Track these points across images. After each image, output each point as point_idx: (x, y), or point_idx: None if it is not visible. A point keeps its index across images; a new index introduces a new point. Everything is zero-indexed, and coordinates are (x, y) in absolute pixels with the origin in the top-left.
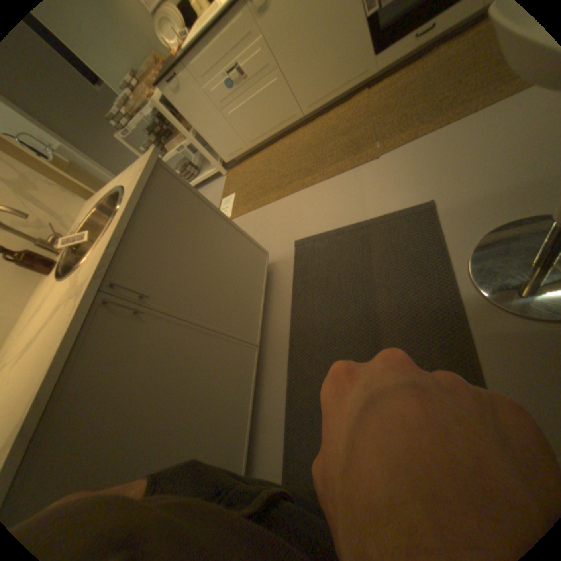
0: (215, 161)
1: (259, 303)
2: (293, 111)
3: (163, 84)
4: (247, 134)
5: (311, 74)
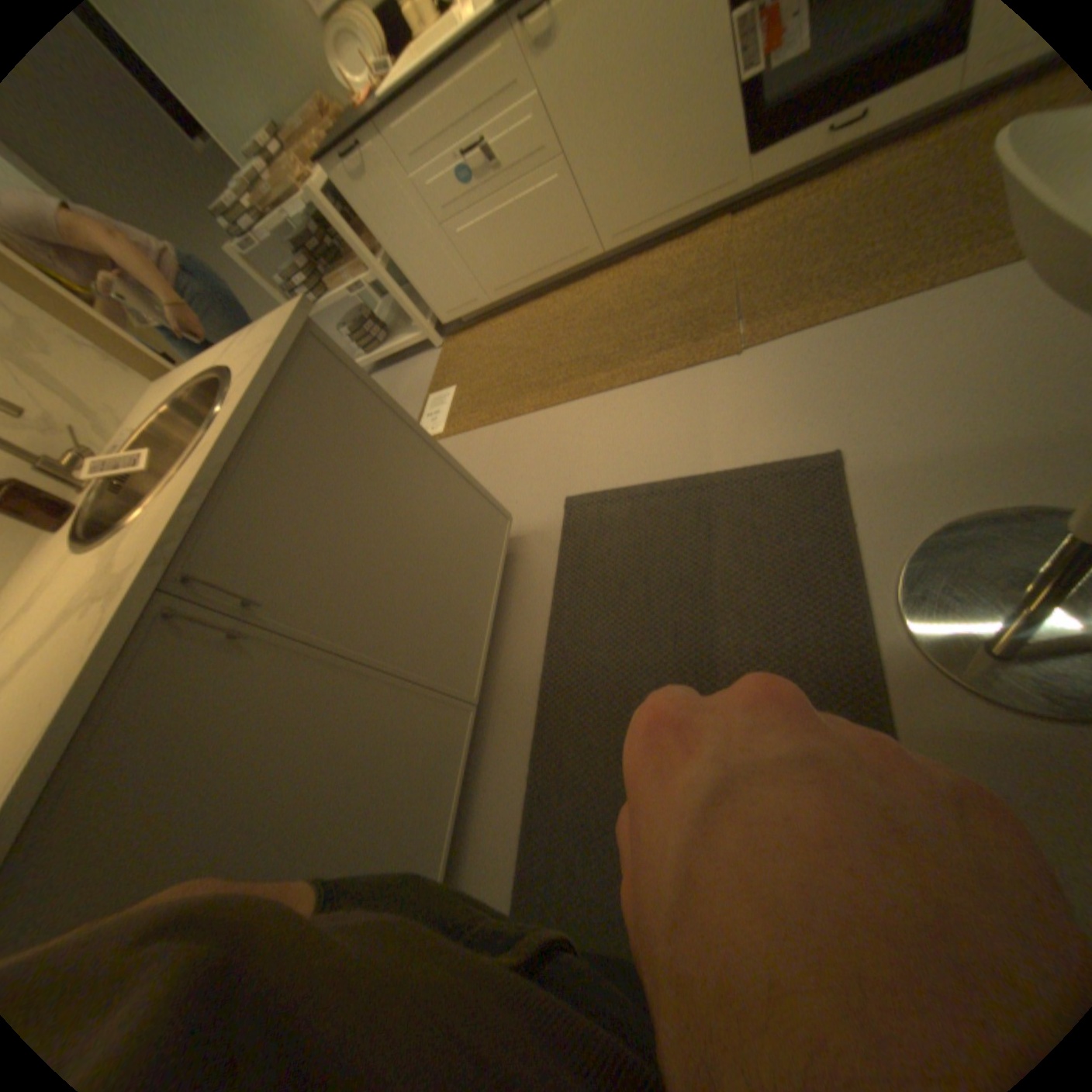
0: (422, 319)
1: (486, 617)
2: (583, 242)
3: (331, 160)
4: (489, 274)
5: (625, 176)
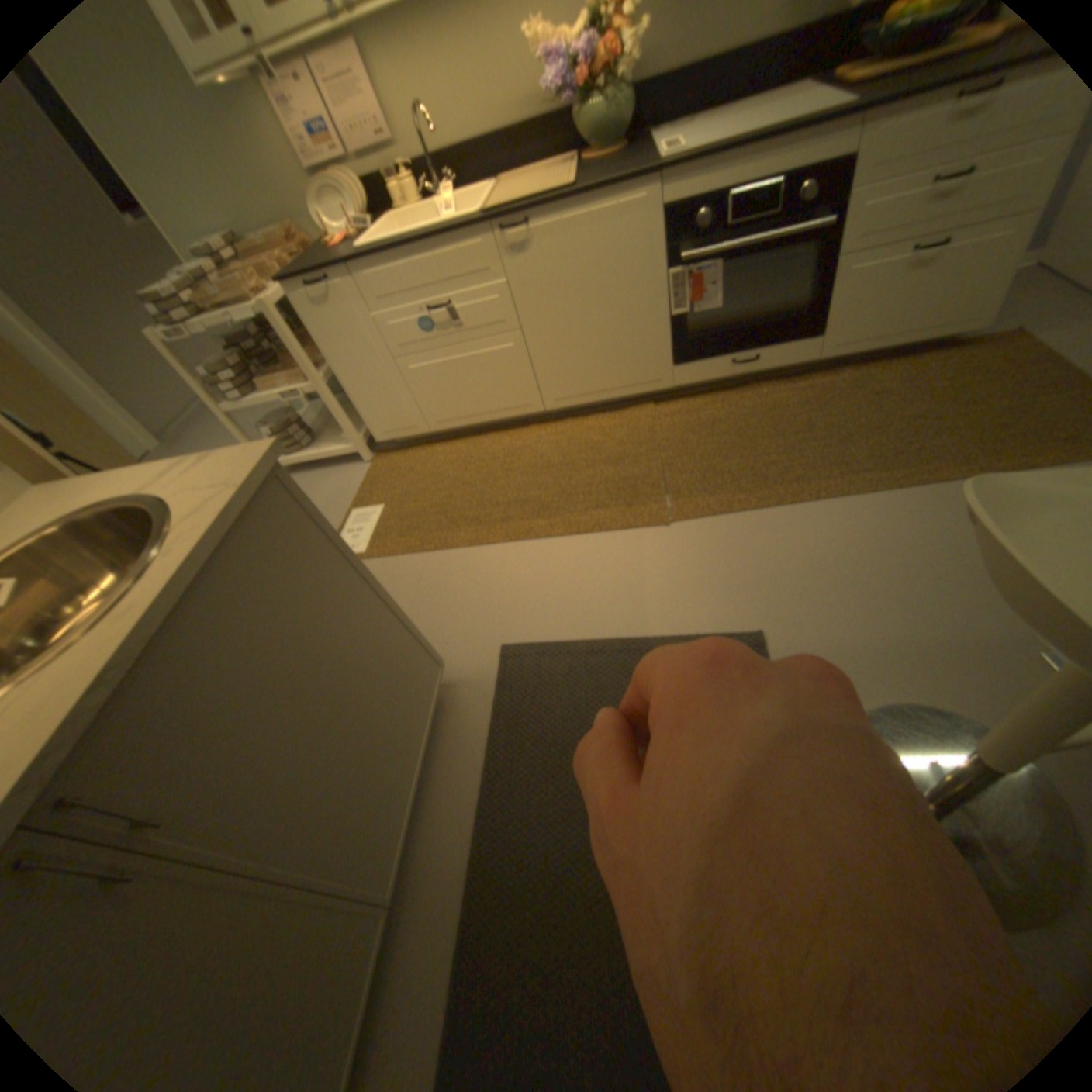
0: (355, 434)
1: (408, 786)
2: (527, 398)
3: (294, 282)
4: (433, 407)
5: (571, 357)
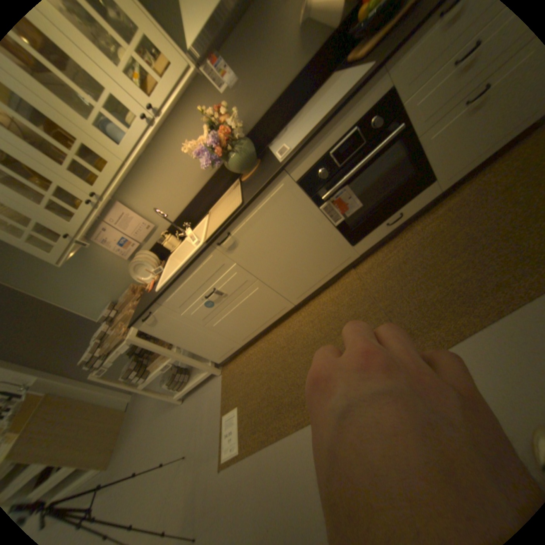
0: (207, 366)
1: None
2: (282, 306)
3: (140, 323)
4: (237, 335)
5: (294, 276)
